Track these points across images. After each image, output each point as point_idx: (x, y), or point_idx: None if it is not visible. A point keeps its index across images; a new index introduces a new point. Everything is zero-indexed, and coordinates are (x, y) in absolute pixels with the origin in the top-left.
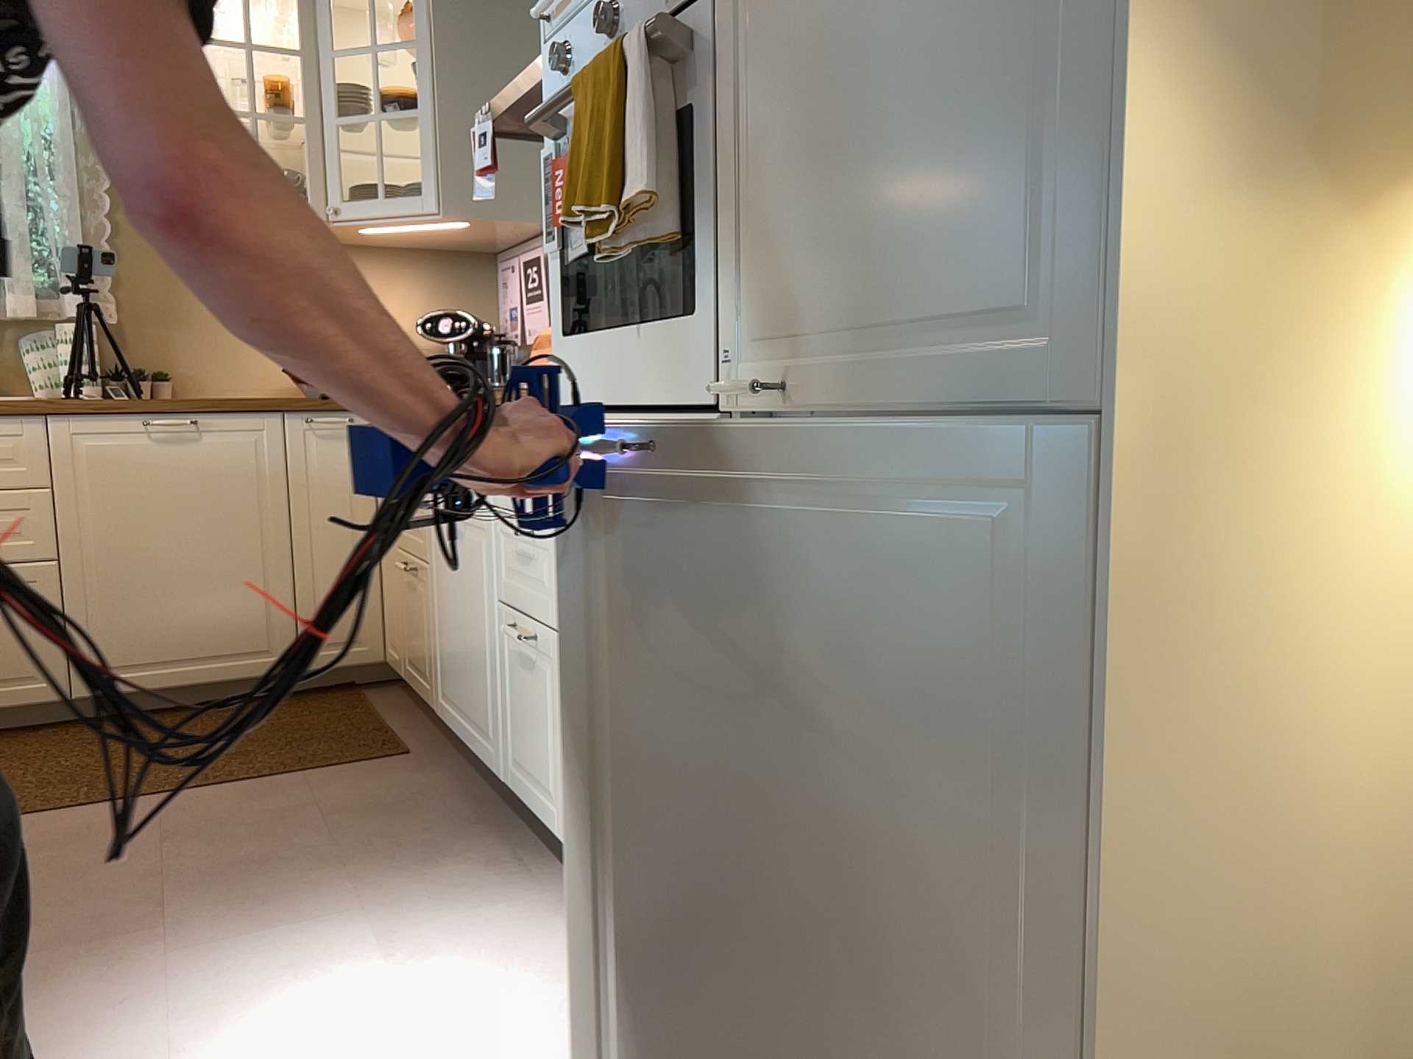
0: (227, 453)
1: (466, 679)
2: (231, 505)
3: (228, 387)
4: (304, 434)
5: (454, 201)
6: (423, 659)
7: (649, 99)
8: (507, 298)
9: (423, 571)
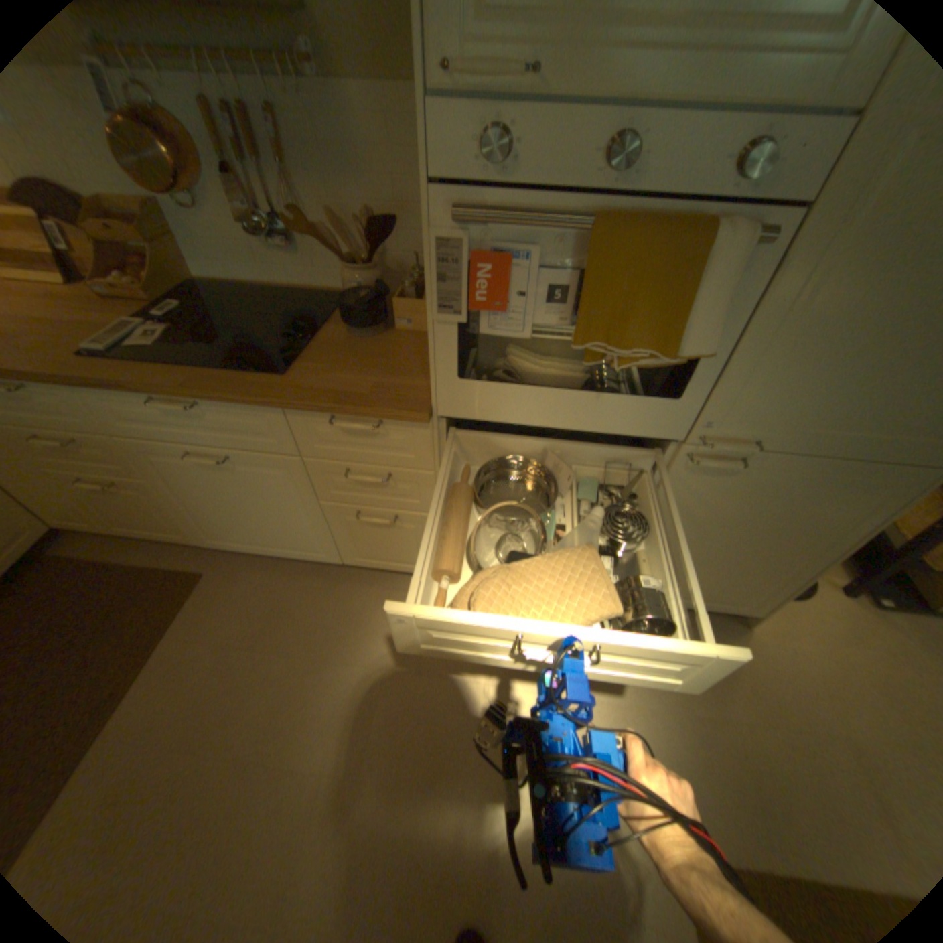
0: None
1: (261, 532)
2: None
3: None
4: None
5: None
6: (155, 526)
7: (728, 289)
8: None
9: (131, 484)
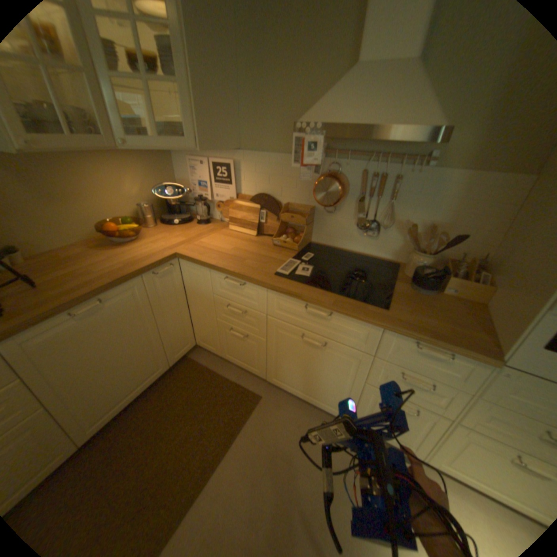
0: (120, 306)
1: (312, 386)
2: (128, 327)
3: (55, 242)
4: (152, 279)
5: (203, 143)
6: (251, 361)
7: None
8: (195, 176)
9: (257, 338)
